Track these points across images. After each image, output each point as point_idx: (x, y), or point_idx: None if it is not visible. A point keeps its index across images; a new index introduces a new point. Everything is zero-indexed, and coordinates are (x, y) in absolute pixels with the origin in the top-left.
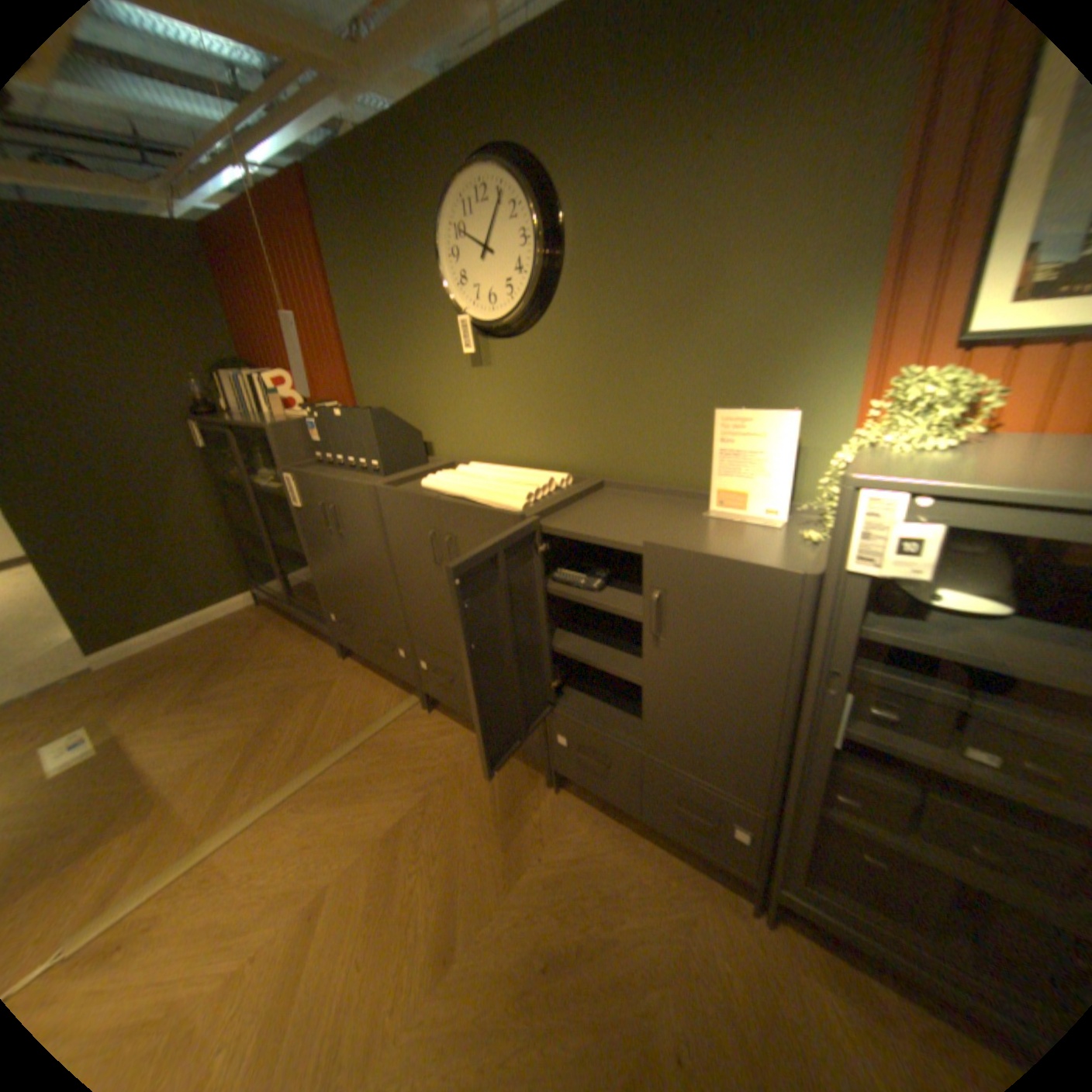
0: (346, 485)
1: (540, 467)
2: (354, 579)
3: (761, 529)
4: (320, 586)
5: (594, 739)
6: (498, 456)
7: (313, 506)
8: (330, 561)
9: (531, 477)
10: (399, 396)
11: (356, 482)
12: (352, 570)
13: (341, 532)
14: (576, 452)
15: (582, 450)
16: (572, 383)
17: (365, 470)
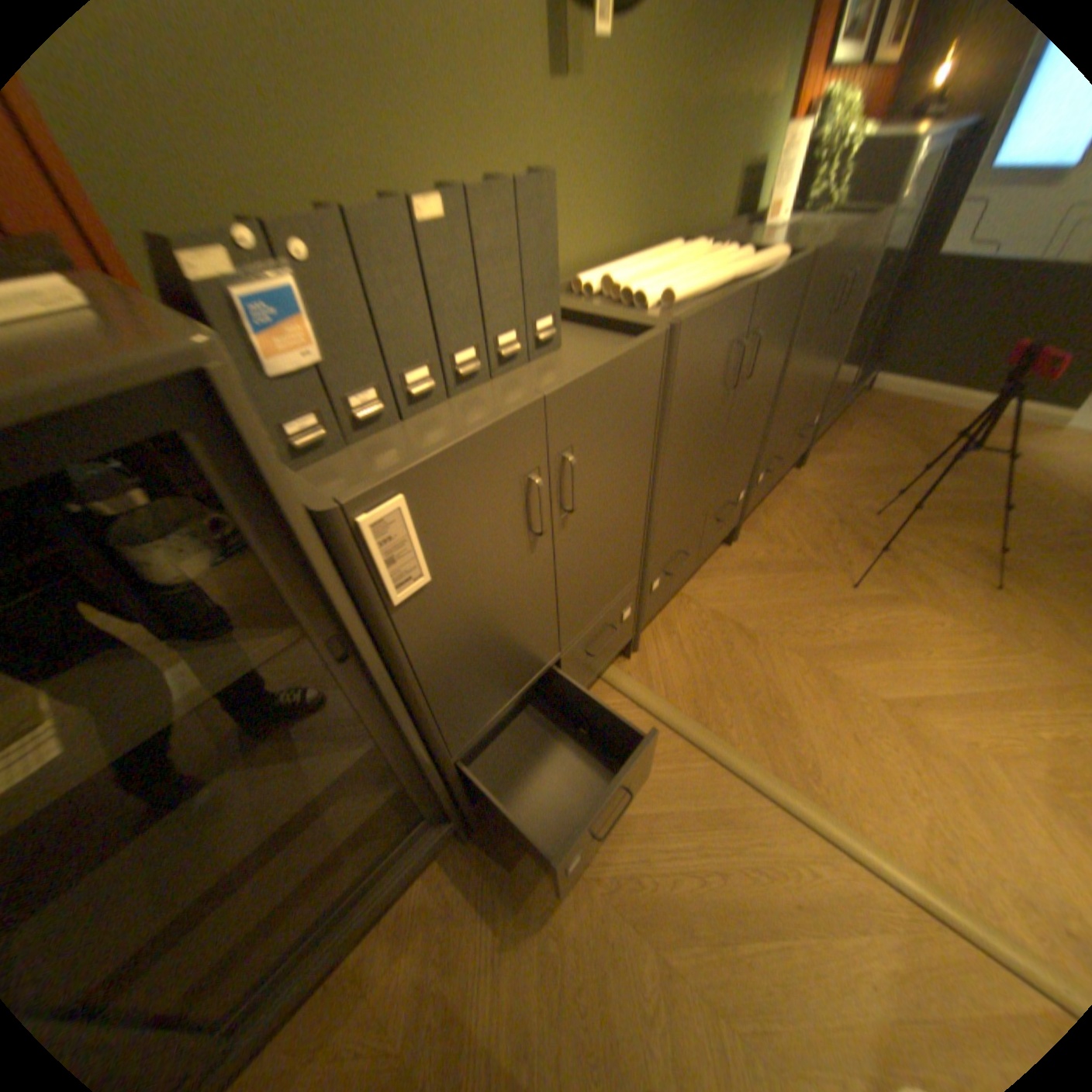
0: (615, 366)
1: (625, 250)
2: (568, 592)
3: (798, 220)
4: (447, 747)
5: (780, 445)
6: (576, 256)
7: (484, 523)
8: (504, 632)
9: (692, 244)
10: (349, 168)
11: (632, 343)
12: (567, 577)
13: (566, 510)
14: (660, 211)
15: (665, 207)
16: (670, 105)
17: (508, 360)
